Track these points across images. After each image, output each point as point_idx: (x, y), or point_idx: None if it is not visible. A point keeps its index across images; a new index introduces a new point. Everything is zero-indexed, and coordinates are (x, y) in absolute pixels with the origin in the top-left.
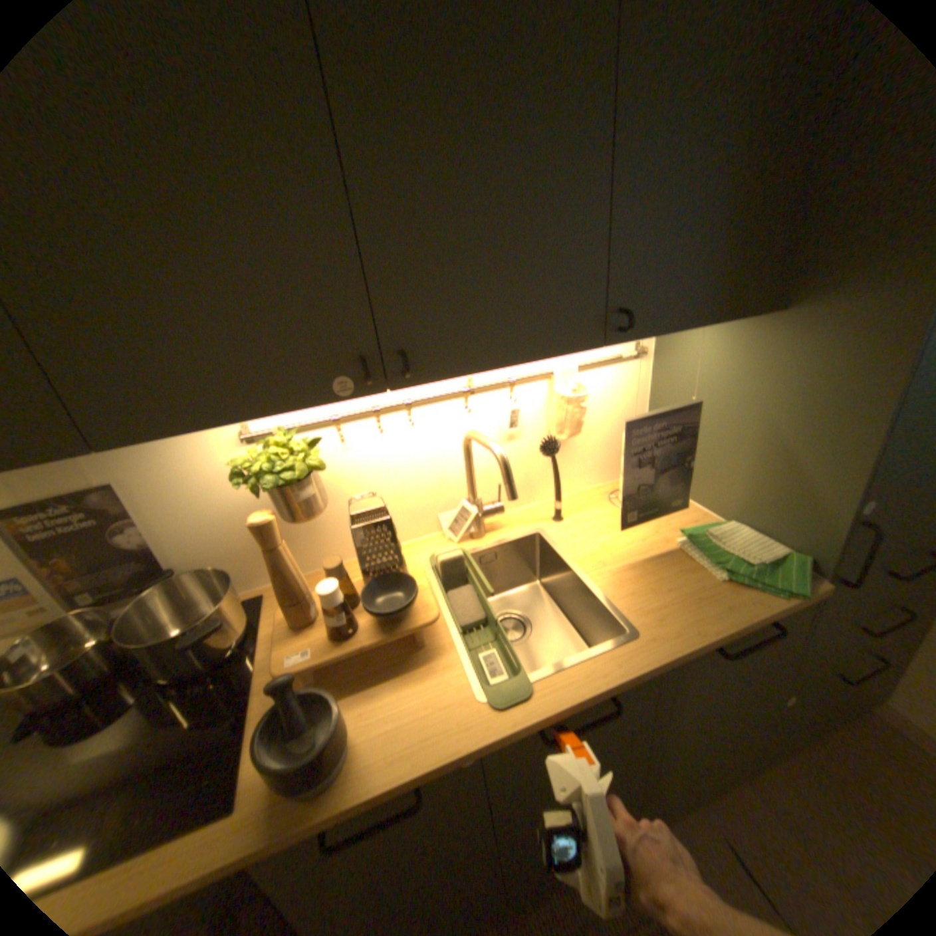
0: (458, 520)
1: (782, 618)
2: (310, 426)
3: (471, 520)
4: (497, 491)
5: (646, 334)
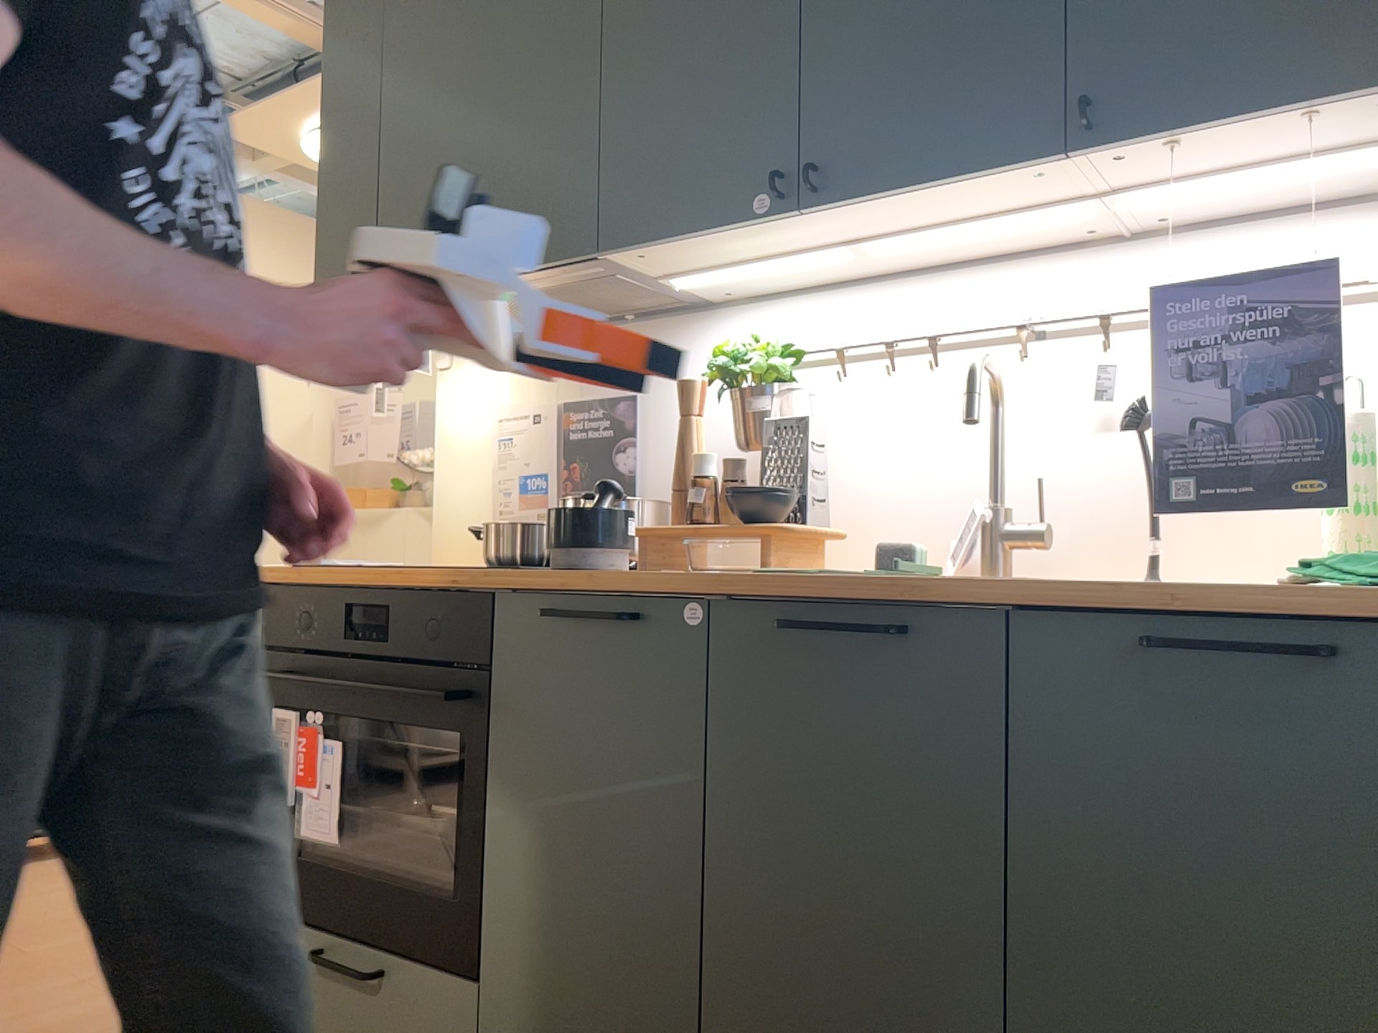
0: (965, 538)
1: (1310, 601)
2: (808, 348)
3: (978, 533)
4: (1067, 525)
5: (1159, 143)
